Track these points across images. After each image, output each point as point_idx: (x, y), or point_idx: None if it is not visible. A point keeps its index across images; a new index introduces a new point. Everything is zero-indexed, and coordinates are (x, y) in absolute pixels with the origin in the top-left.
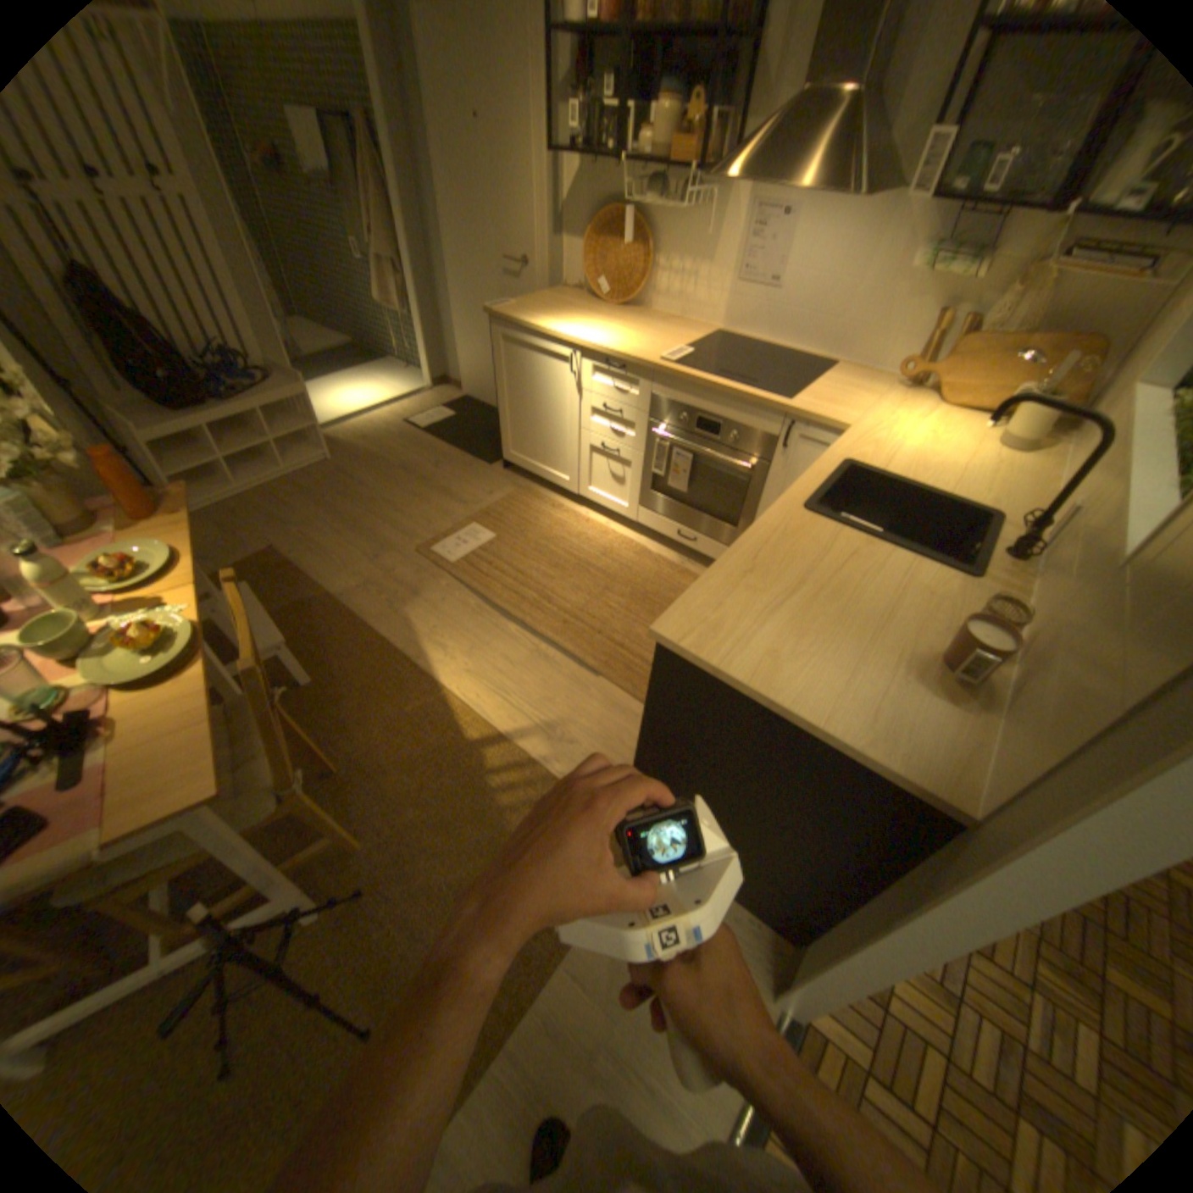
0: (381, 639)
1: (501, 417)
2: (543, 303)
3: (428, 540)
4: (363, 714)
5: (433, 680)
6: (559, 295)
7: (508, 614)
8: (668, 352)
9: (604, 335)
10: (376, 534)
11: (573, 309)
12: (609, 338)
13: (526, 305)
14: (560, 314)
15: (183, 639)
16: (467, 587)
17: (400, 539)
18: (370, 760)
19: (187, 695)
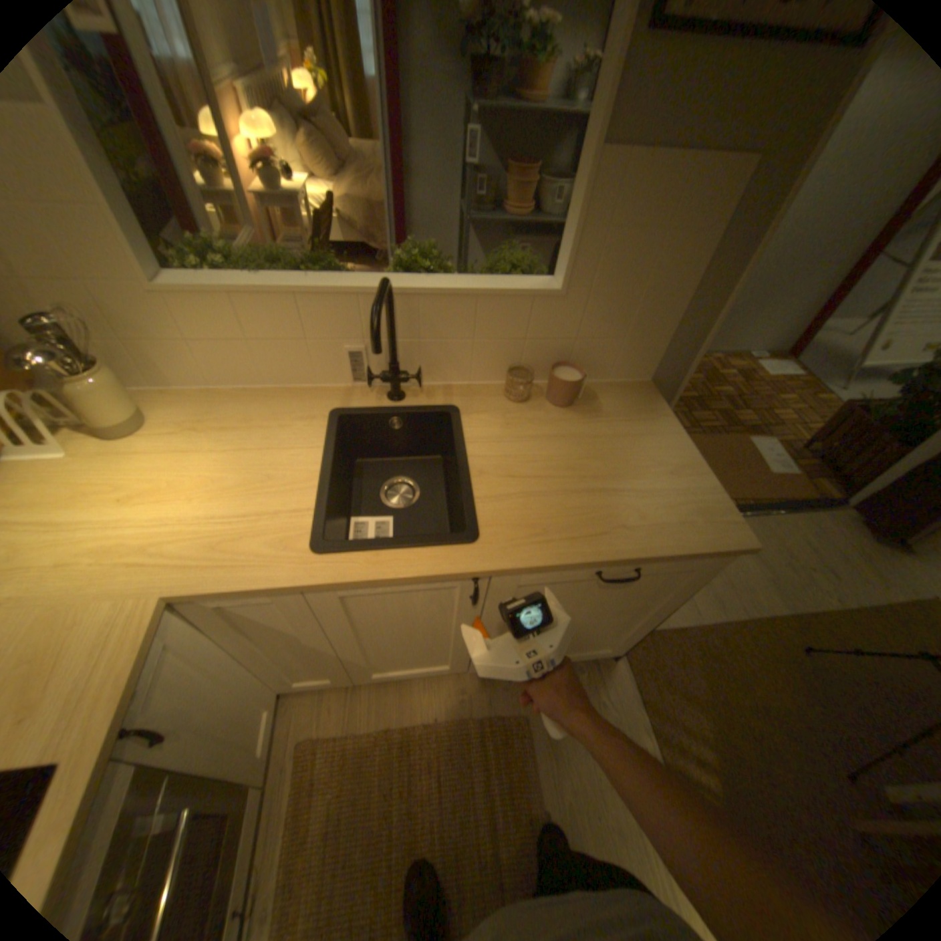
0: None
1: None
2: None
3: None
4: None
5: None
6: None
7: None
8: None
9: None
10: None
11: None
12: None
13: None
14: None
15: None
16: None
17: None
18: None
19: None
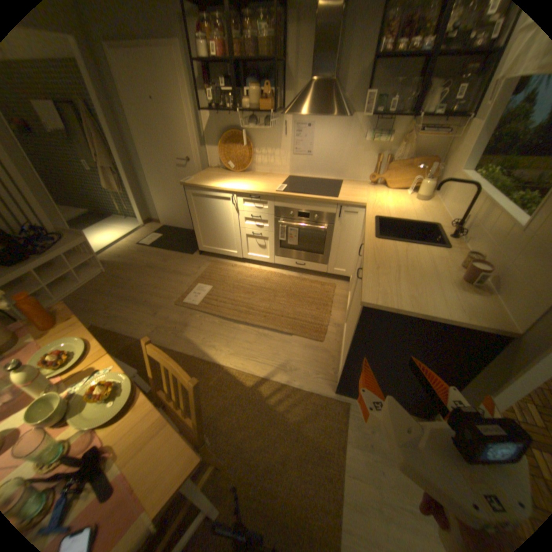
0: (179, 352)
1: (195, 230)
2: (206, 175)
3: (179, 297)
4: None
5: (216, 364)
6: (211, 171)
7: (236, 320)
8: (276, 187)
9: (244, 184)
10: (149, 301)
11: (222, 176)
12: (247, 185)
13: (199, 177)
14: (218, 179)
15: (125, 383)
16: (210, 313)
17: (164, 300)
18: (204, 415)
19: (146, 412)
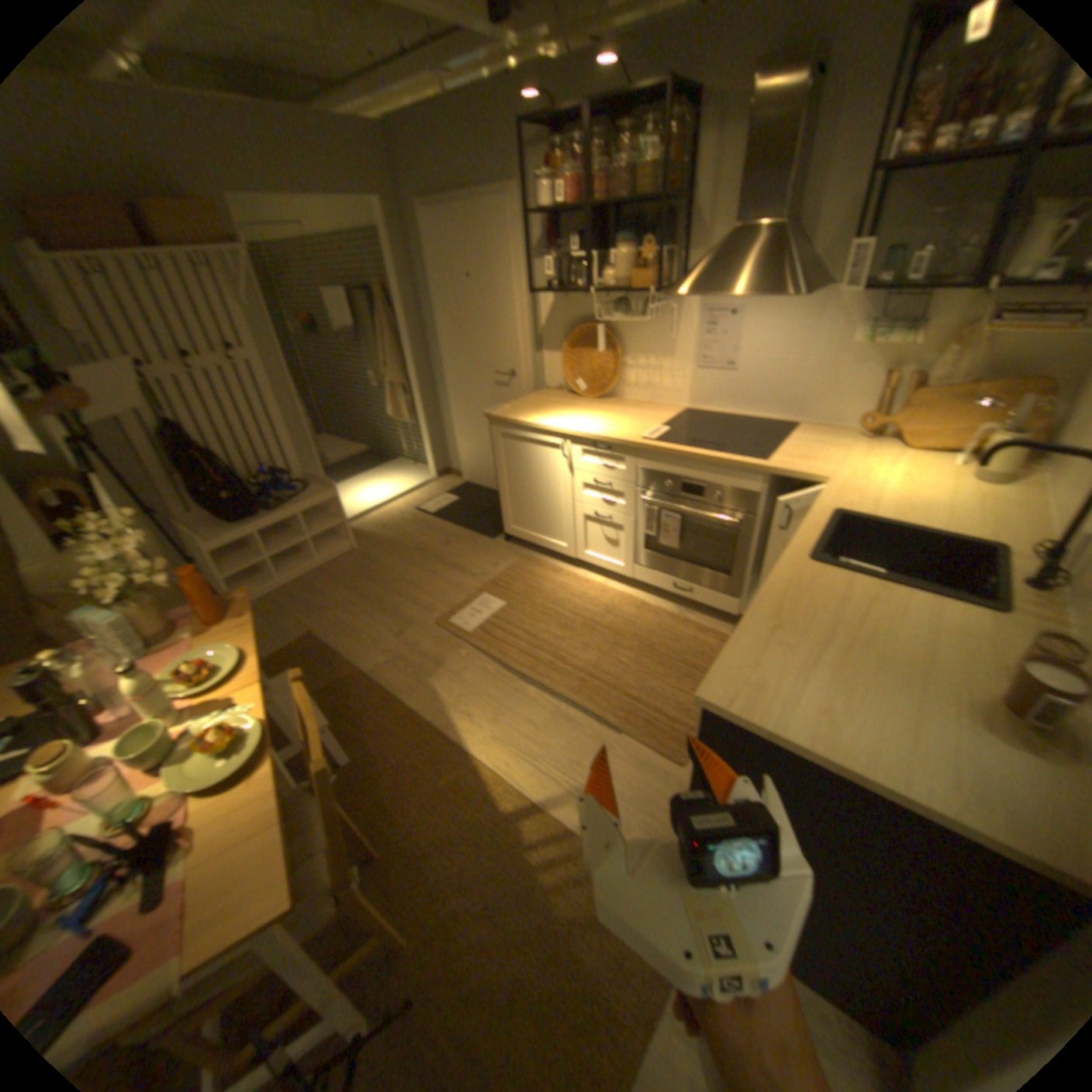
0: (409, 711)
1: (500, 497)
2: (530, 403)
3: (444, 611)
4: (398, 792)
5: (461, 750)
6: (543, 395)
7: (524, 676)
8: (646, 431)
9: (587, 422)
10: (397, 610)
11: (556, 405)
12: (592, 425)
13: (516, 406)
14: (546, 410)
15: (250, 739)
16: (483, 653)
17: (419, 613)
18: (408, 841)
19: (255, 797)
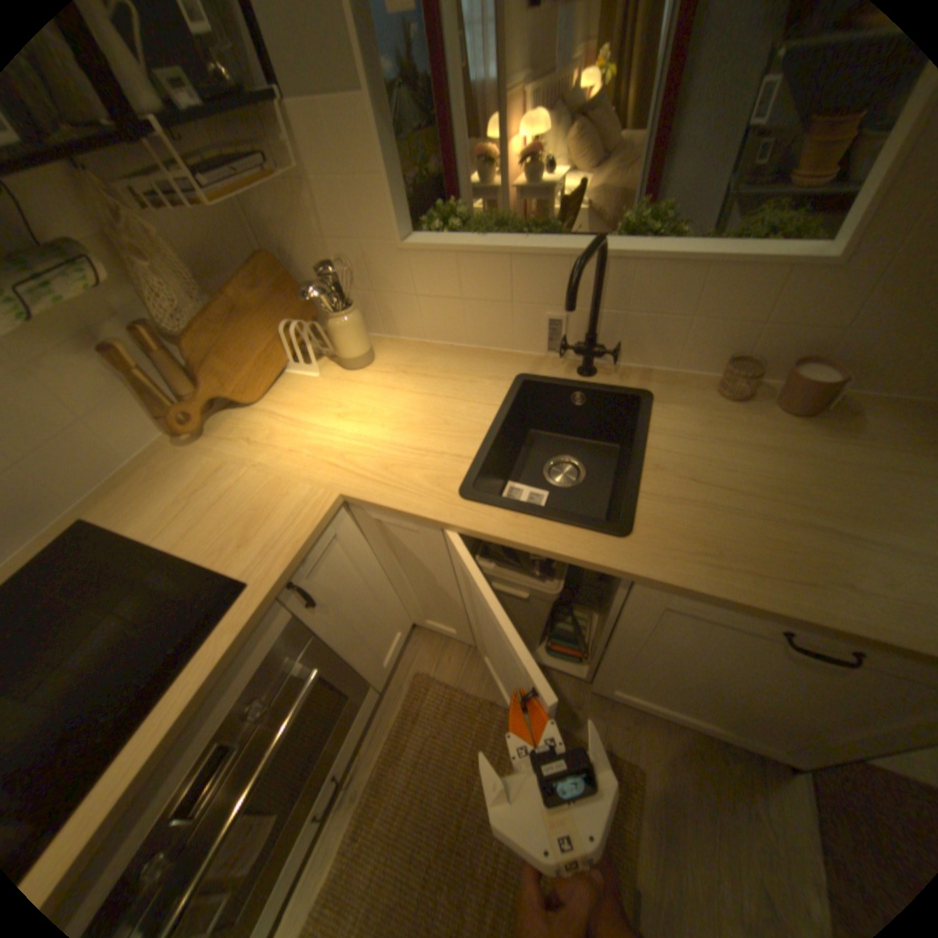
0: None
1: None
2: None
3: None
4: None
5: None
6: None
7: None
8: None
9: None
10: None
11: None
12: None
13: None
14: None
15: None
16: None
17: None
18: None
19: None
